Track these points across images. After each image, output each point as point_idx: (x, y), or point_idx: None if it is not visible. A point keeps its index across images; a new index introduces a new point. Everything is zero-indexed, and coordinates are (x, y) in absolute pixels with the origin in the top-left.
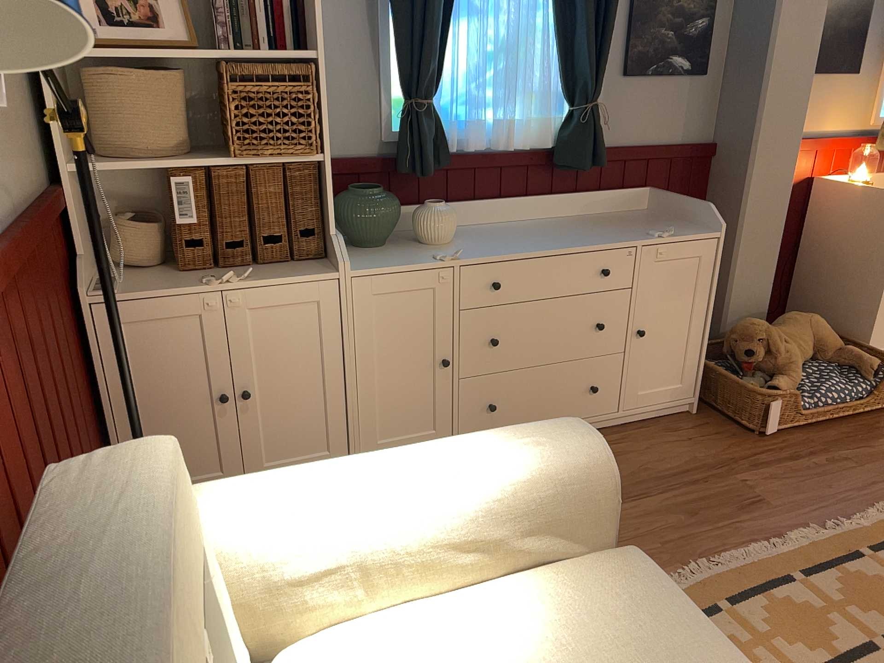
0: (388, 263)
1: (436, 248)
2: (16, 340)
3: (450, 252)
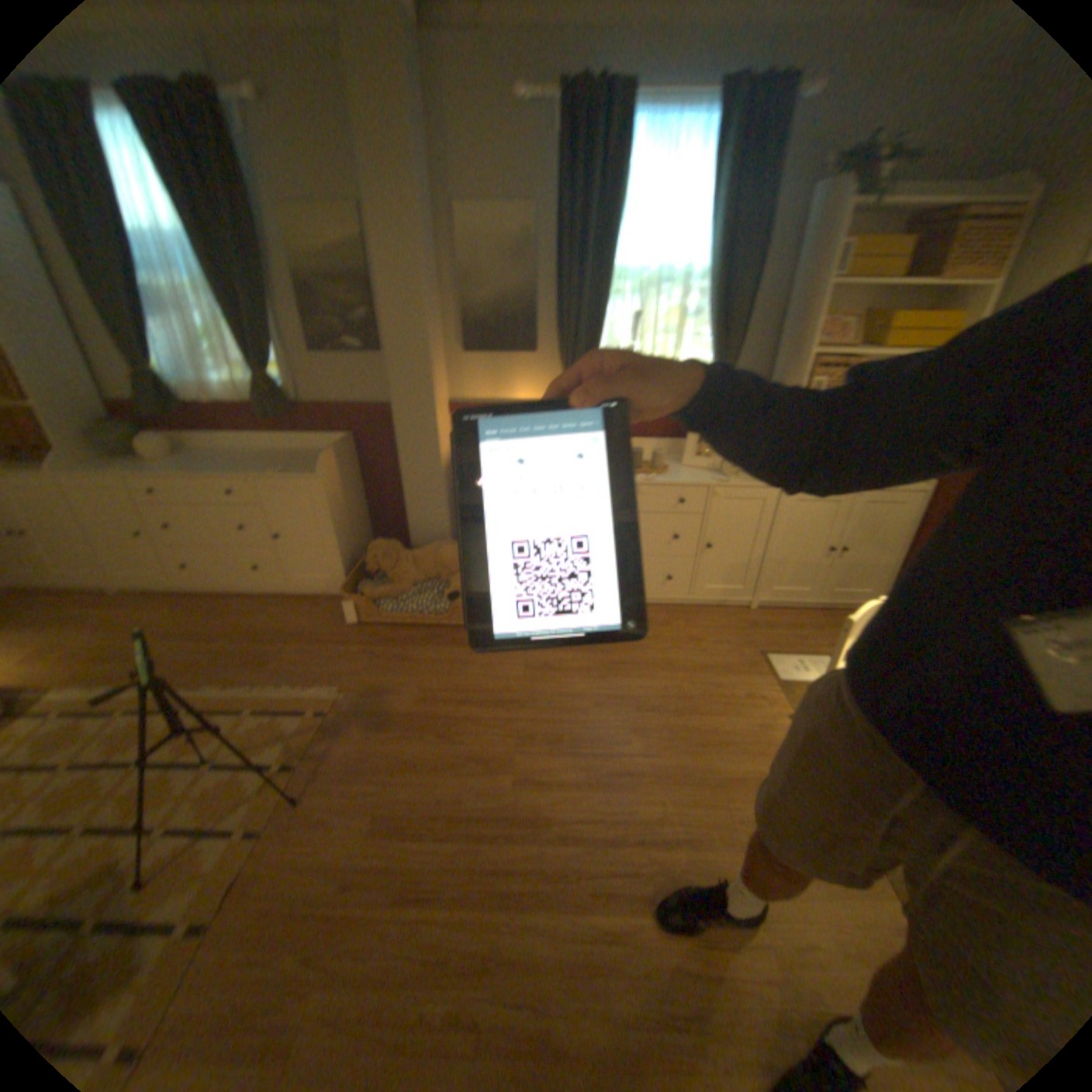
0: (85, 468)
1: (138, 462)
2: None
3: (120, 466)
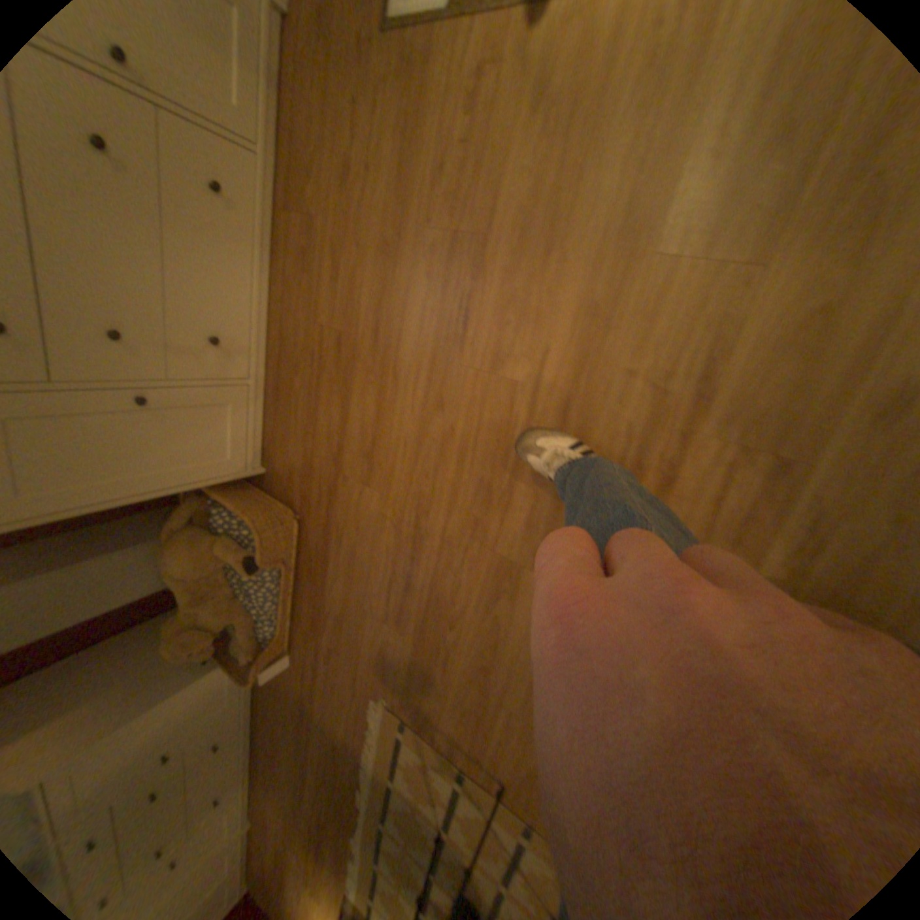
0: None
1: None
2: None
3: None
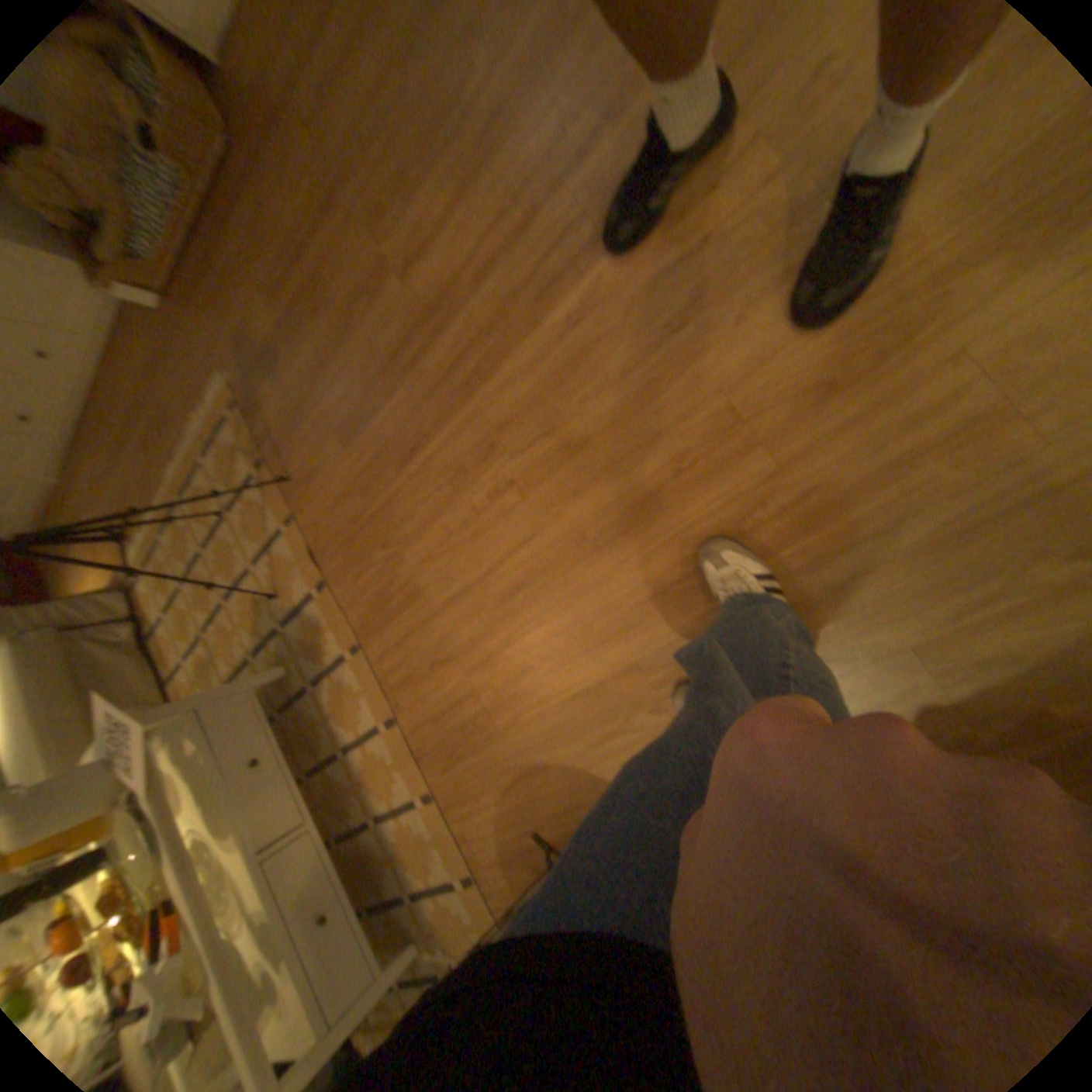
0: None
1: None
2: None
3: None
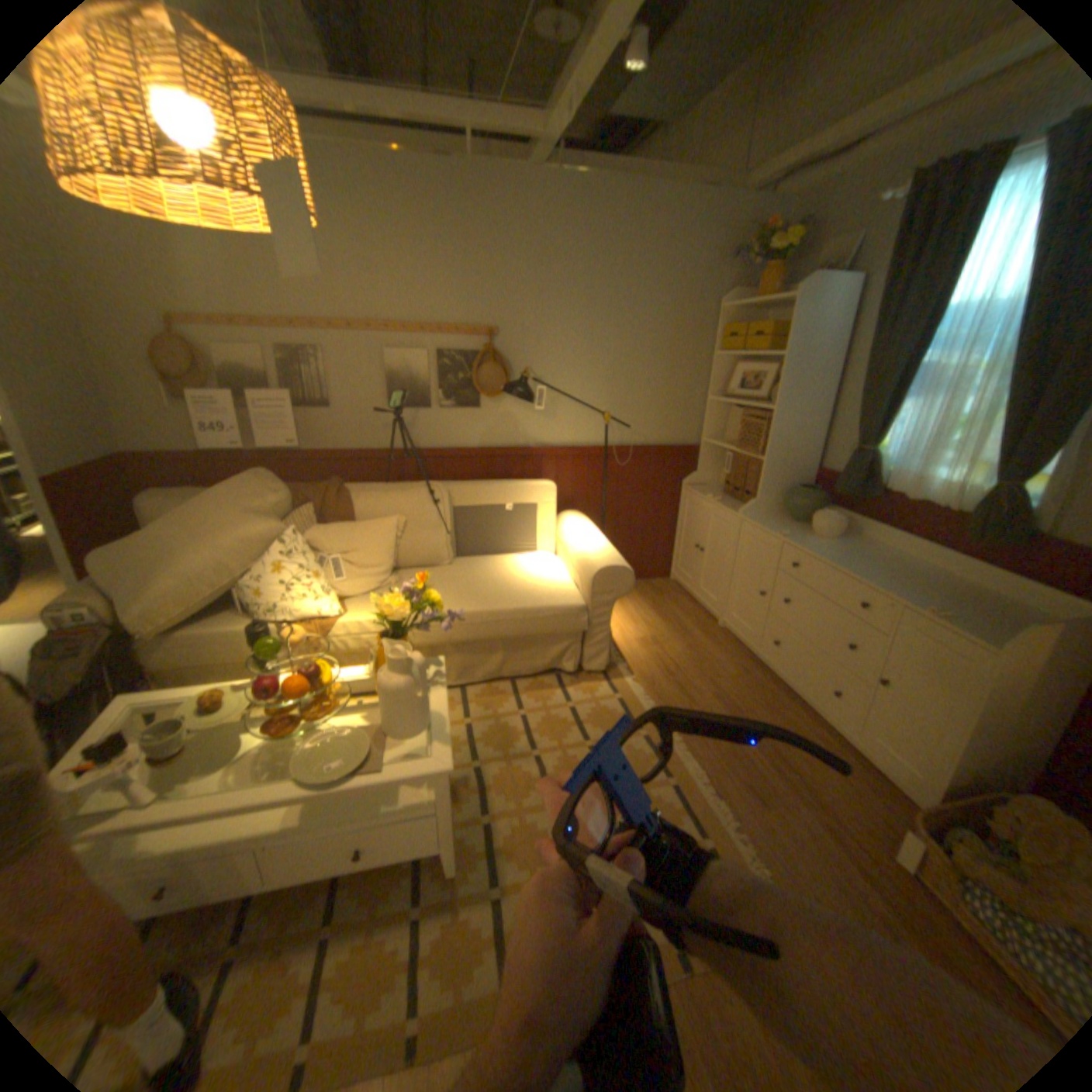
0: (763, 524)
1: (805, 535)
2: (609, 473)
3: (787, 533)
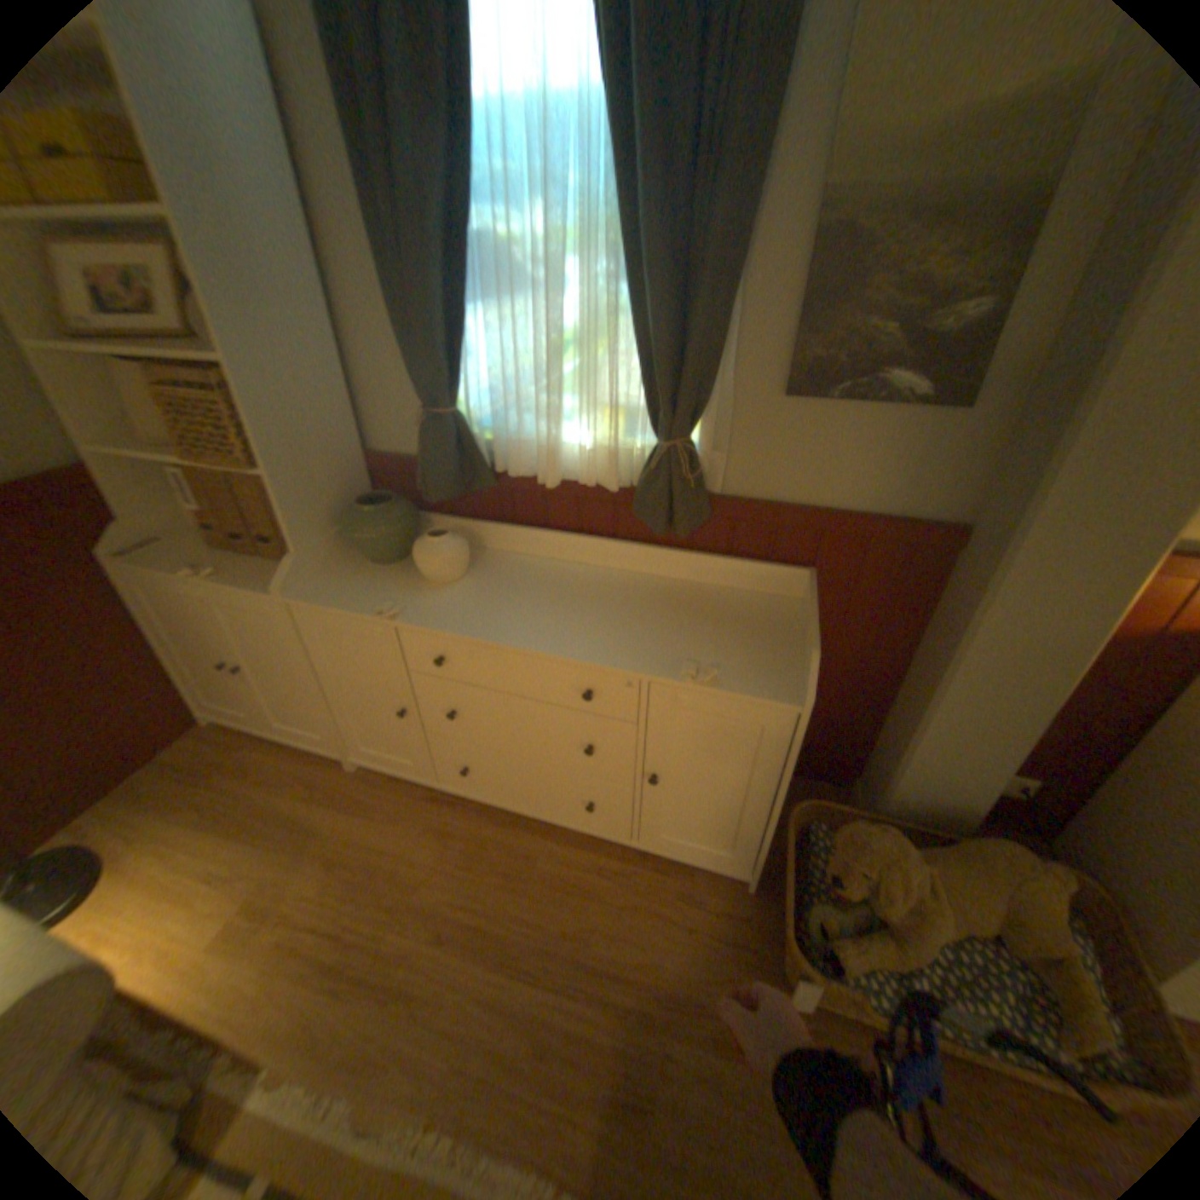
0: (335, 597)
1: (419, 588)
2: None
3: (393, 606)
